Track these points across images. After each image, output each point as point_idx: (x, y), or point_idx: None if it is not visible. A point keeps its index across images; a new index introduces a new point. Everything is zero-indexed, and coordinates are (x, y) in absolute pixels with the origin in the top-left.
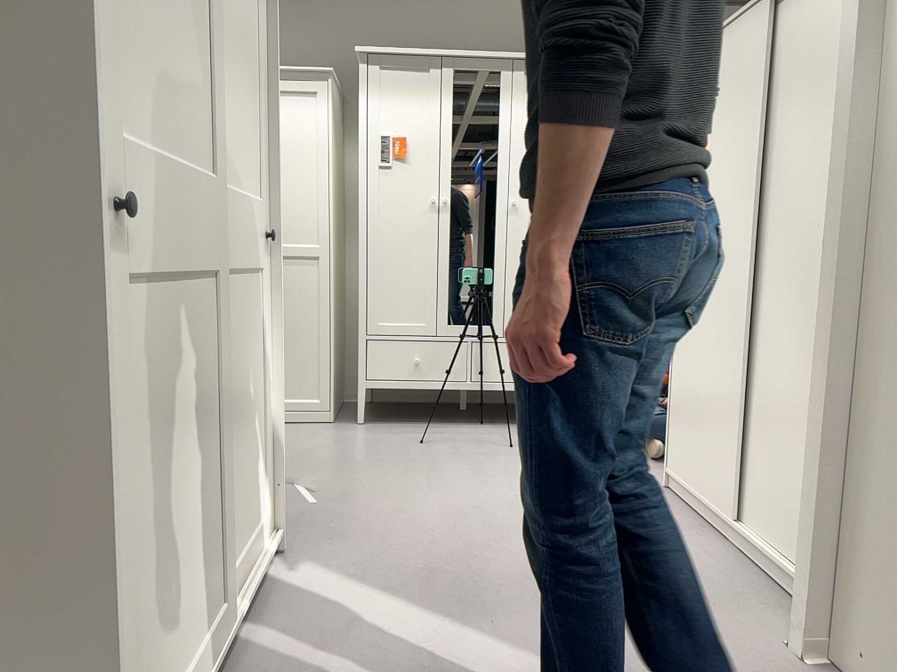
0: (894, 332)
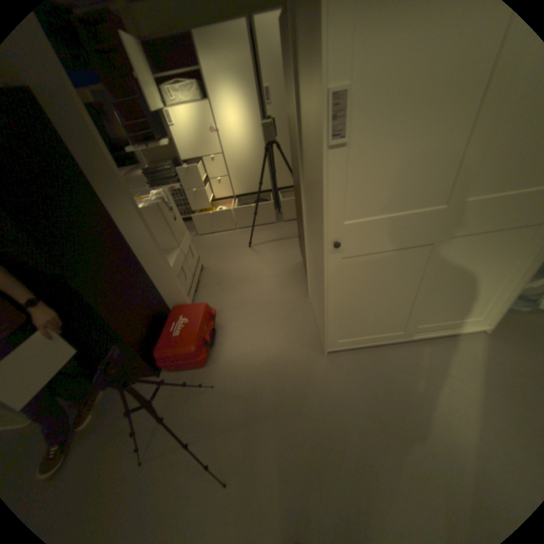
0: None
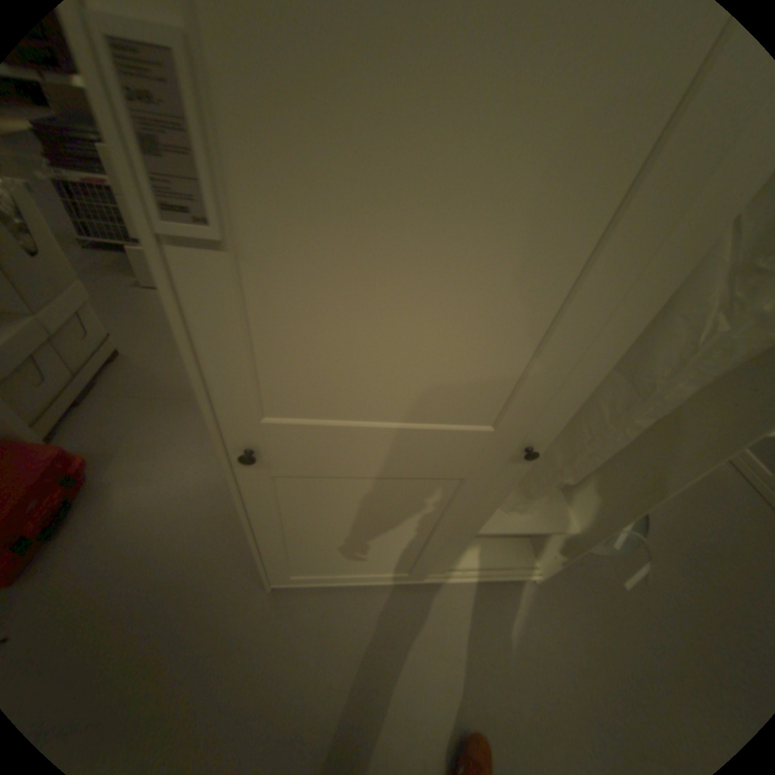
0: None
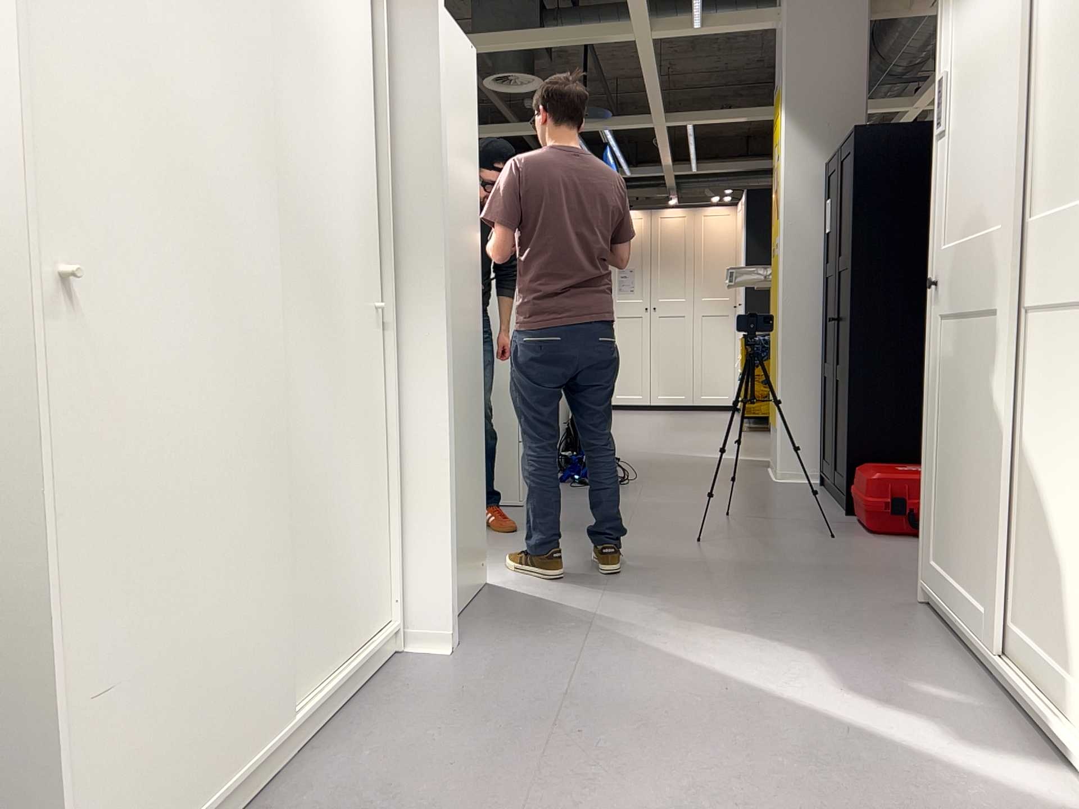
0: (450, 348)
